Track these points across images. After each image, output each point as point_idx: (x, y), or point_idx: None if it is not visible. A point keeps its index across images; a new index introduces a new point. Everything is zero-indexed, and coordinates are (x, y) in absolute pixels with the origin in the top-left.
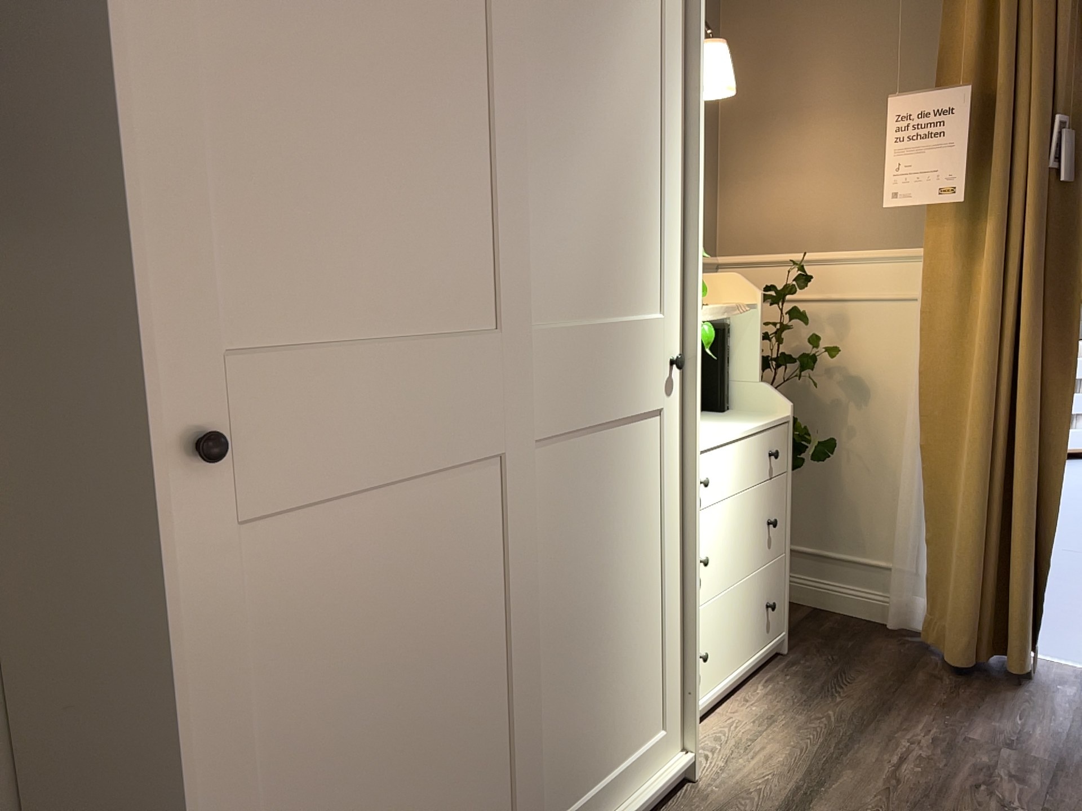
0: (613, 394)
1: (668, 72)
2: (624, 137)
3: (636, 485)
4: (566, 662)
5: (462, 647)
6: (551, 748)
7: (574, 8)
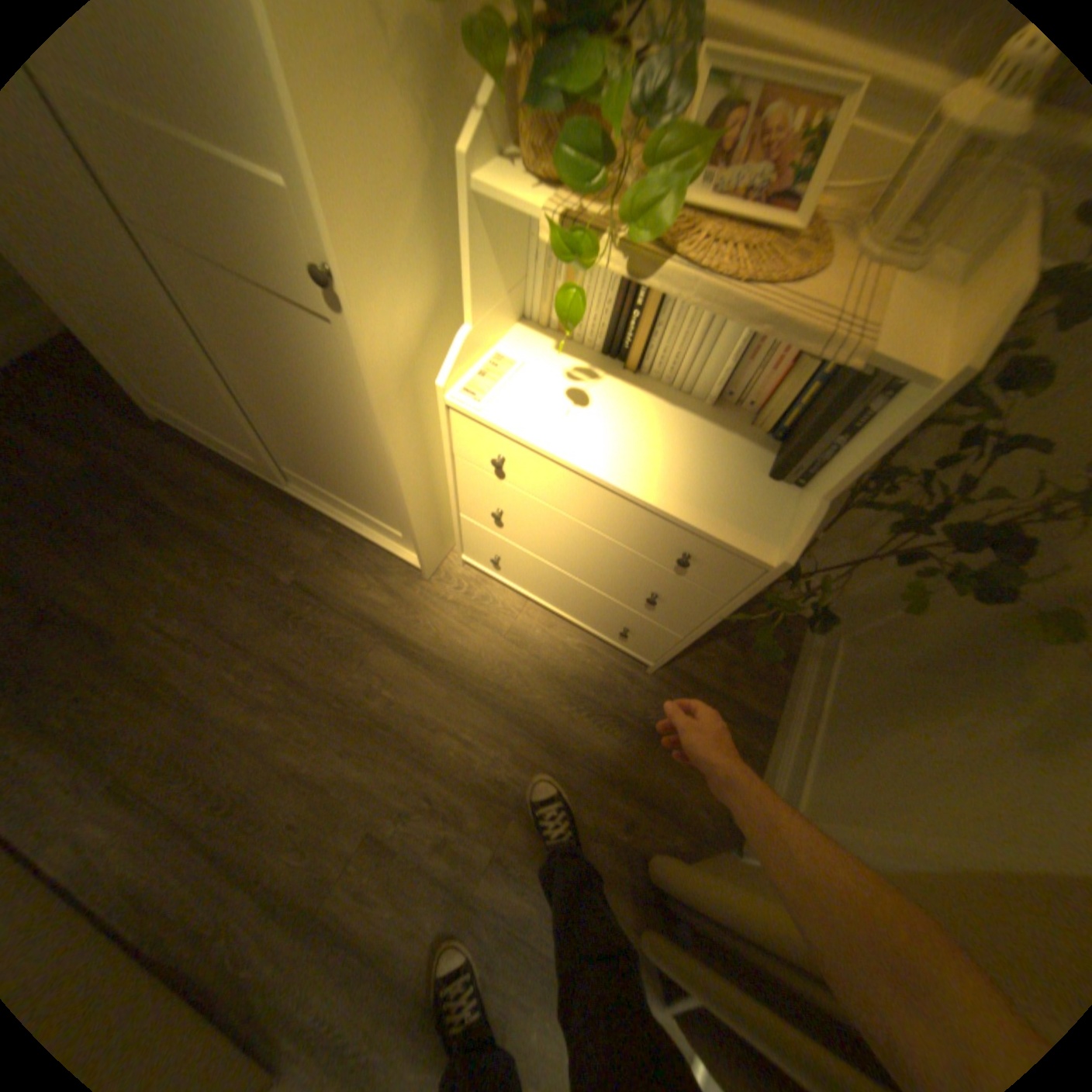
0: (227, 246)
1: None
2: None
3: (316, 367)
4: (275, 419)
5: (142, 326)
6: (281, 448)
7: None
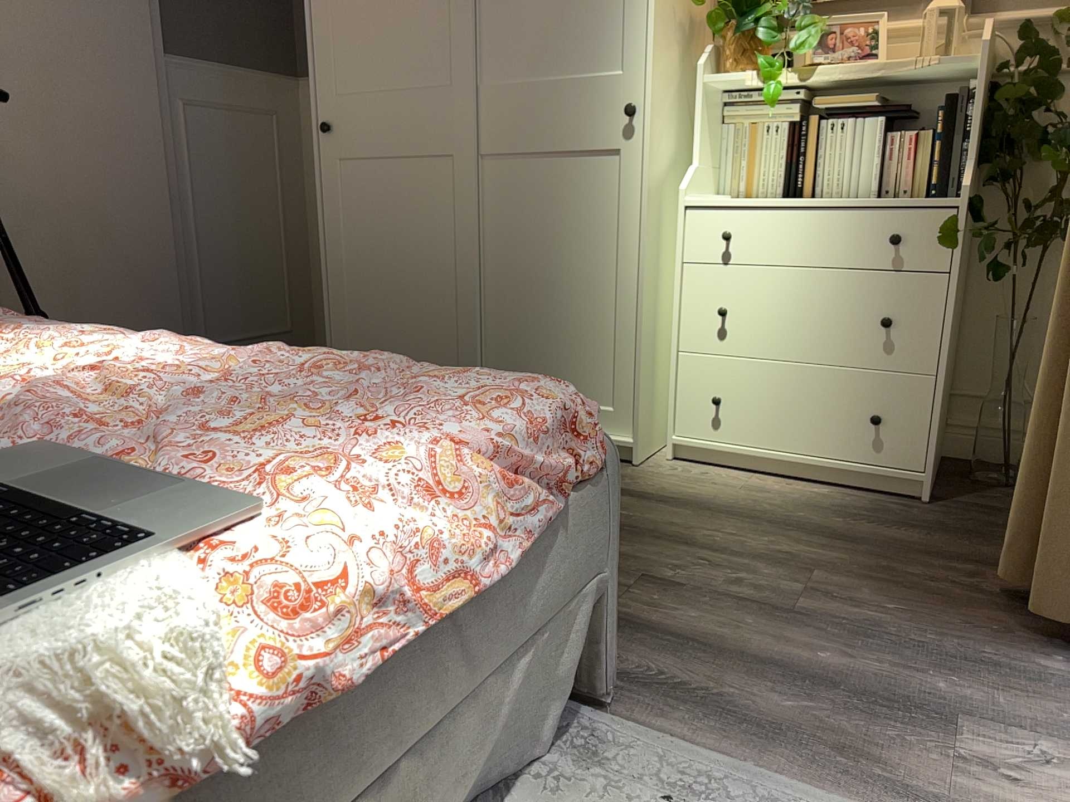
0: (558, 132)
1: None
2: None
3: (587, 206)
4: (512, 306)
5: (425, 253)
6: (498, 353)
7: None
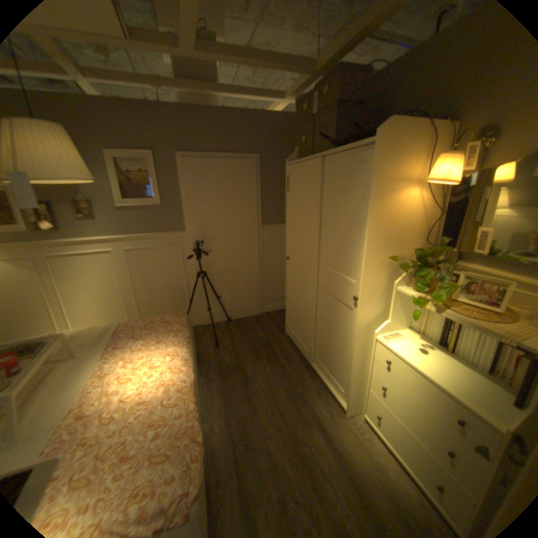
0: (336, 291)
1: (366, 201)
2: (347, 224)
3: (342, 321)
4: (322, 337)
5: (303, 306)
6: (318, 348)
7: (335, 192)
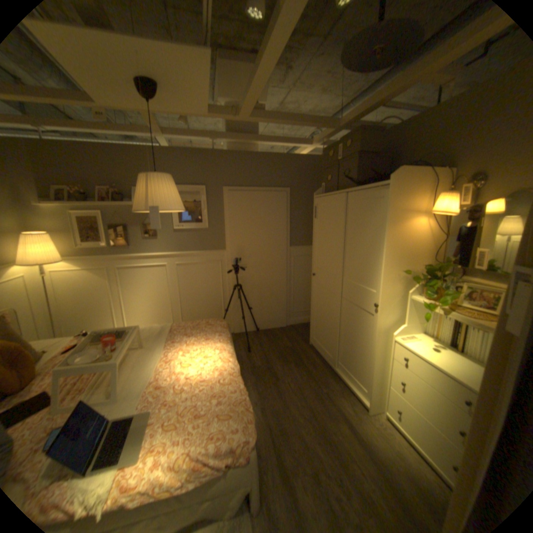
0: (359, 301)
1: (384, 227)
2: (368, 245)
3: (365, 326)
4: (346, 343)
5: (329, 317)
6: (342, 354)
7: (358, 220)
